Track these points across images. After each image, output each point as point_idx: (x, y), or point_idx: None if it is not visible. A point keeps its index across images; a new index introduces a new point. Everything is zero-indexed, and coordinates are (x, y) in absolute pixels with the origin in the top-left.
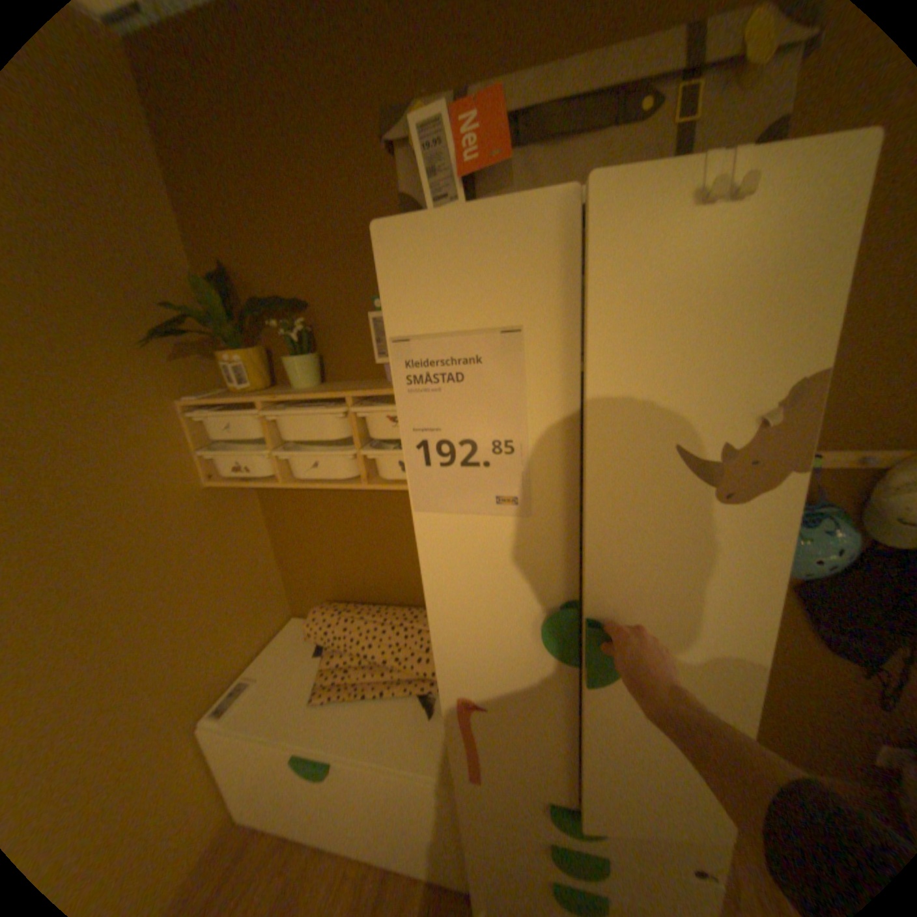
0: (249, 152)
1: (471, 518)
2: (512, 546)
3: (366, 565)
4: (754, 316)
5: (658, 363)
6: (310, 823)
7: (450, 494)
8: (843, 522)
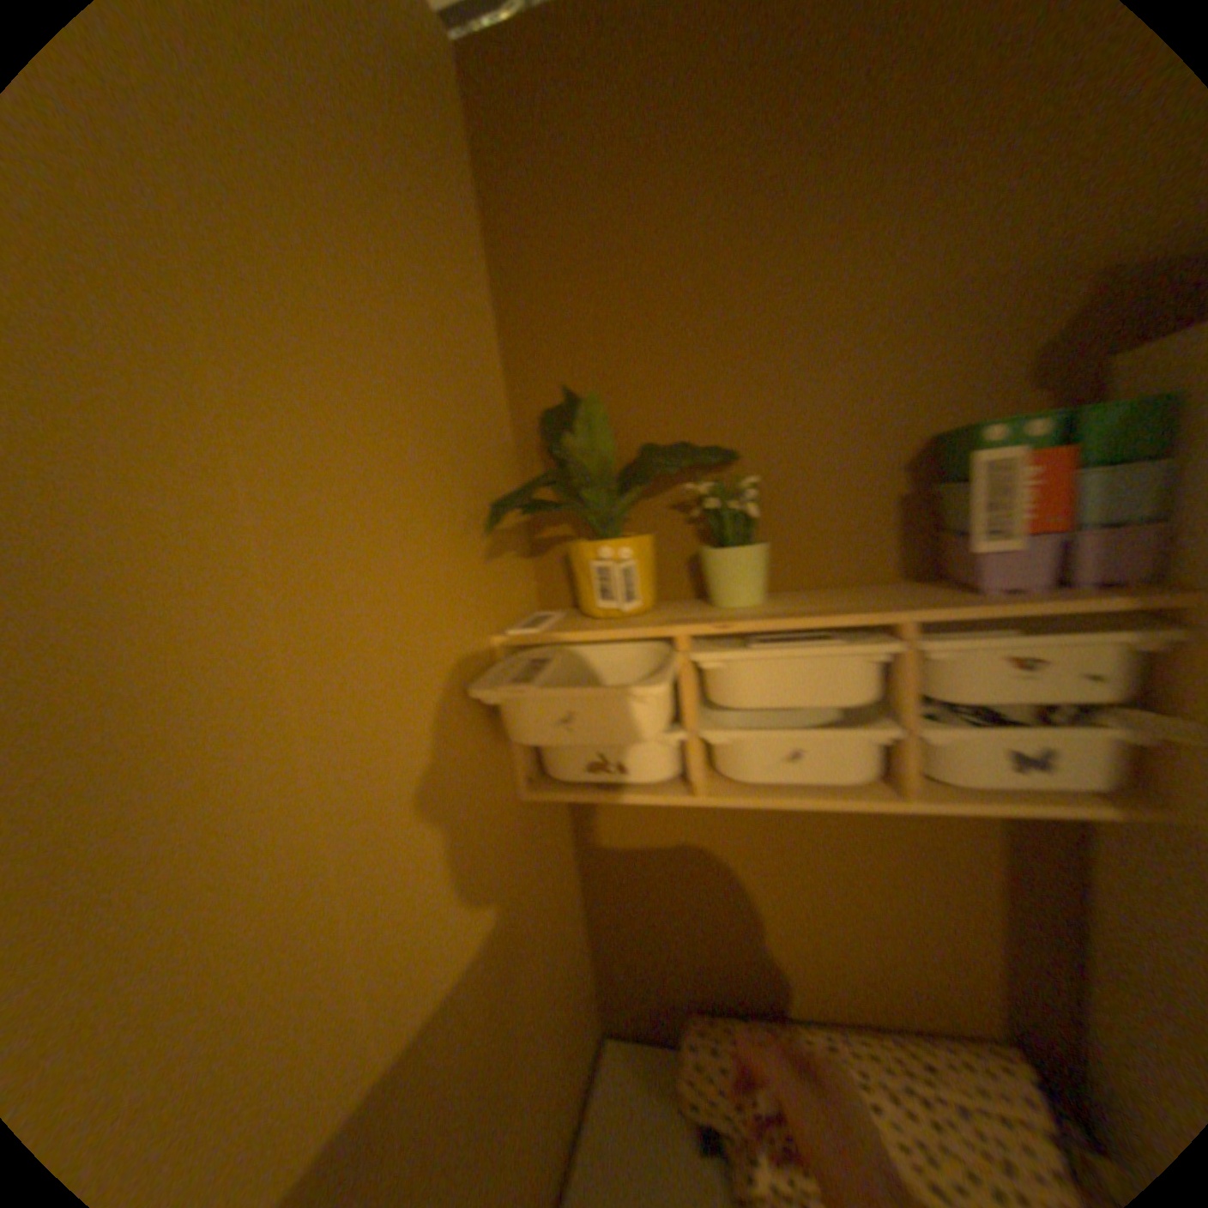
0: (660, 198)
1: None
2: None
3: (784, 941)
4: None
5: None
6: None
7: None
8: None
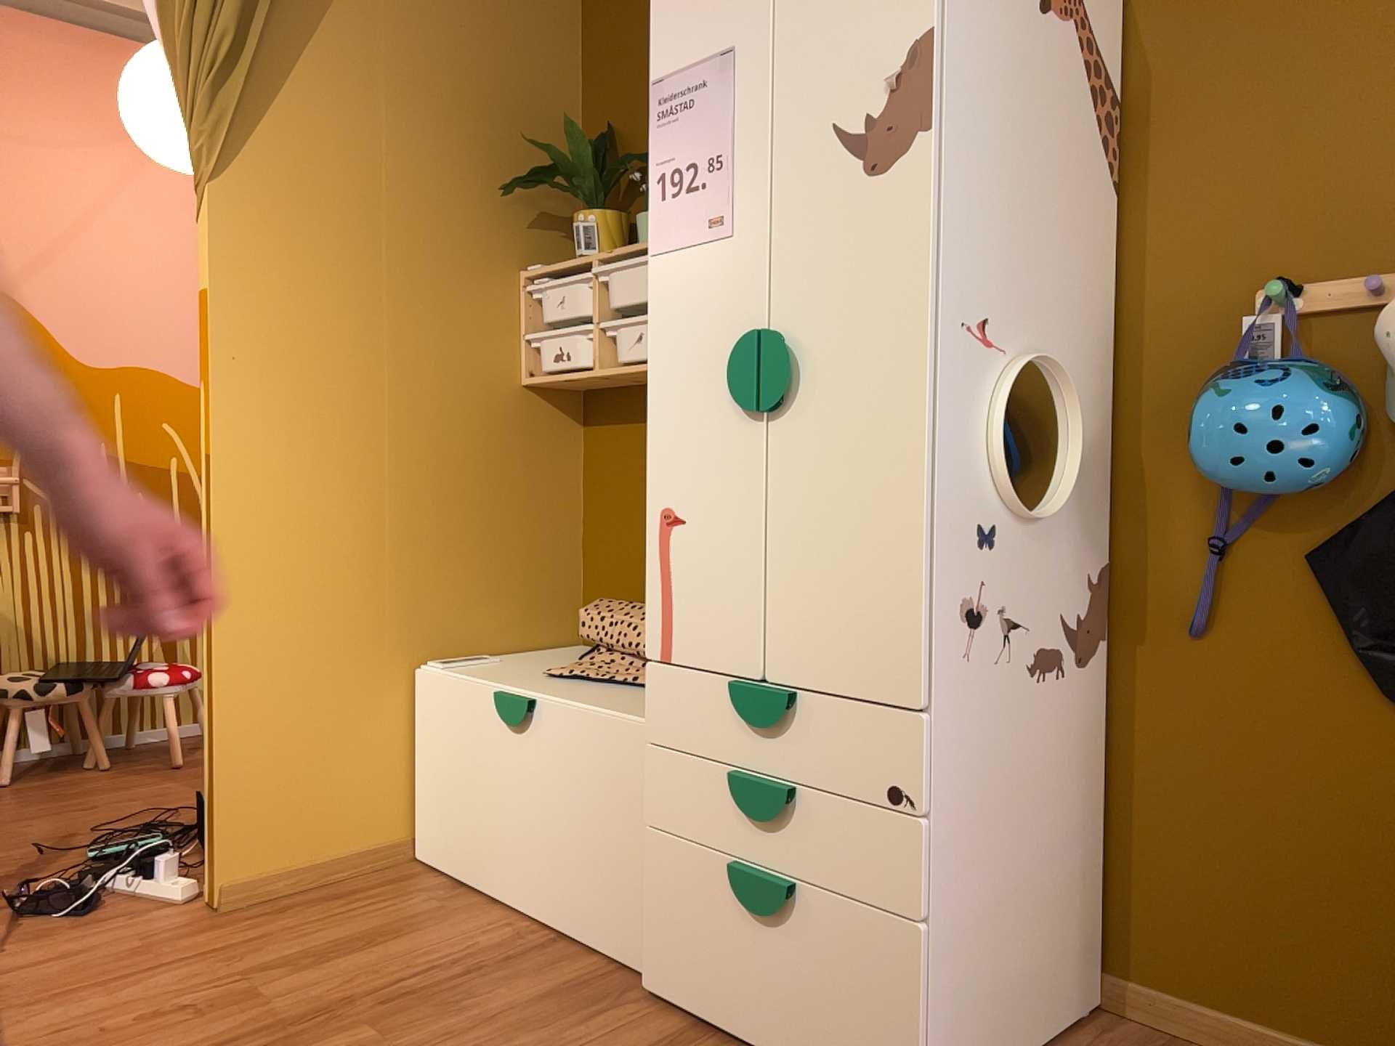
0: None
1: (690, 253)
2: (719, 276)
3: None
4: (881, 0)
5: (822, 56)
6: (493, 844)
7: (677, 229)
8: (1306, 377)
